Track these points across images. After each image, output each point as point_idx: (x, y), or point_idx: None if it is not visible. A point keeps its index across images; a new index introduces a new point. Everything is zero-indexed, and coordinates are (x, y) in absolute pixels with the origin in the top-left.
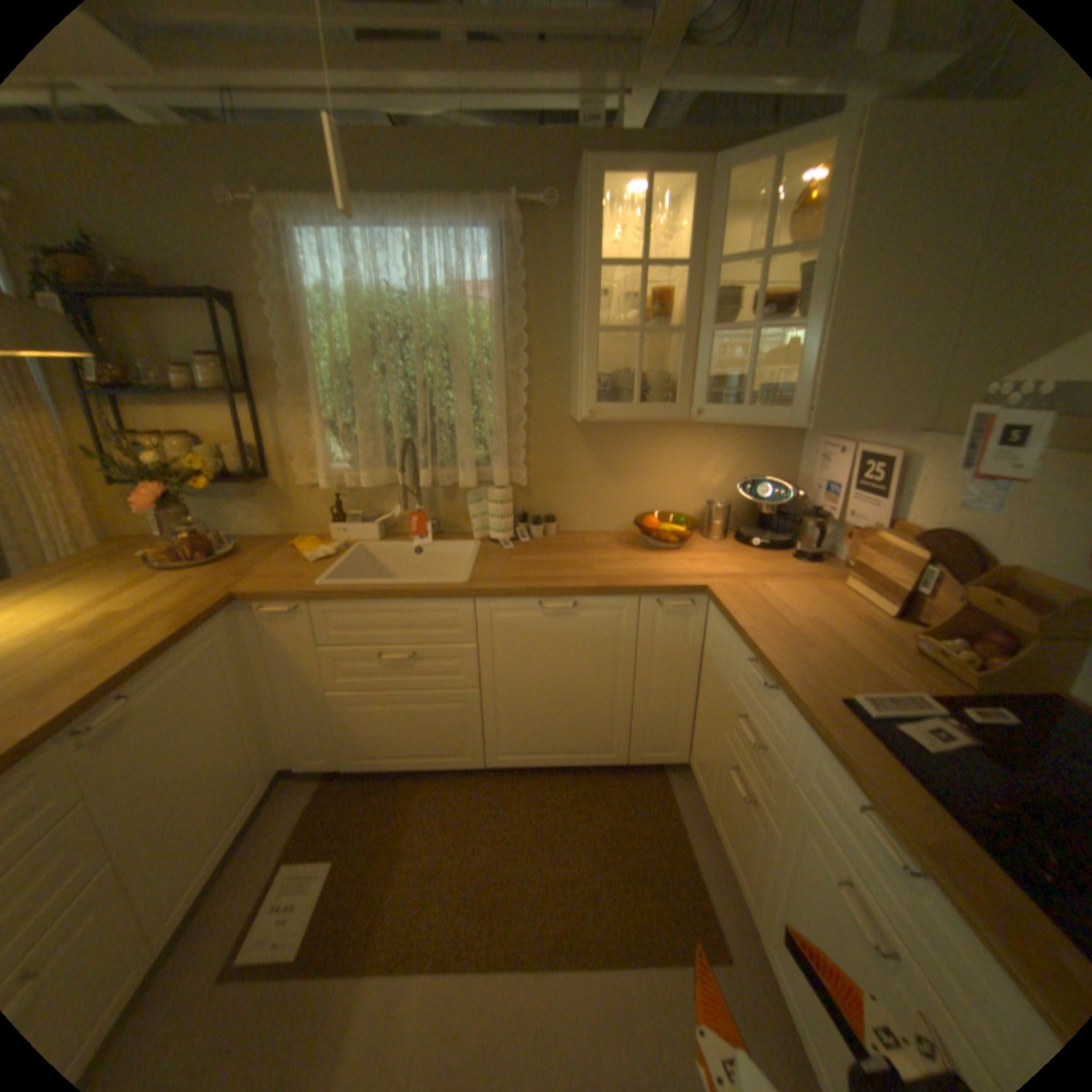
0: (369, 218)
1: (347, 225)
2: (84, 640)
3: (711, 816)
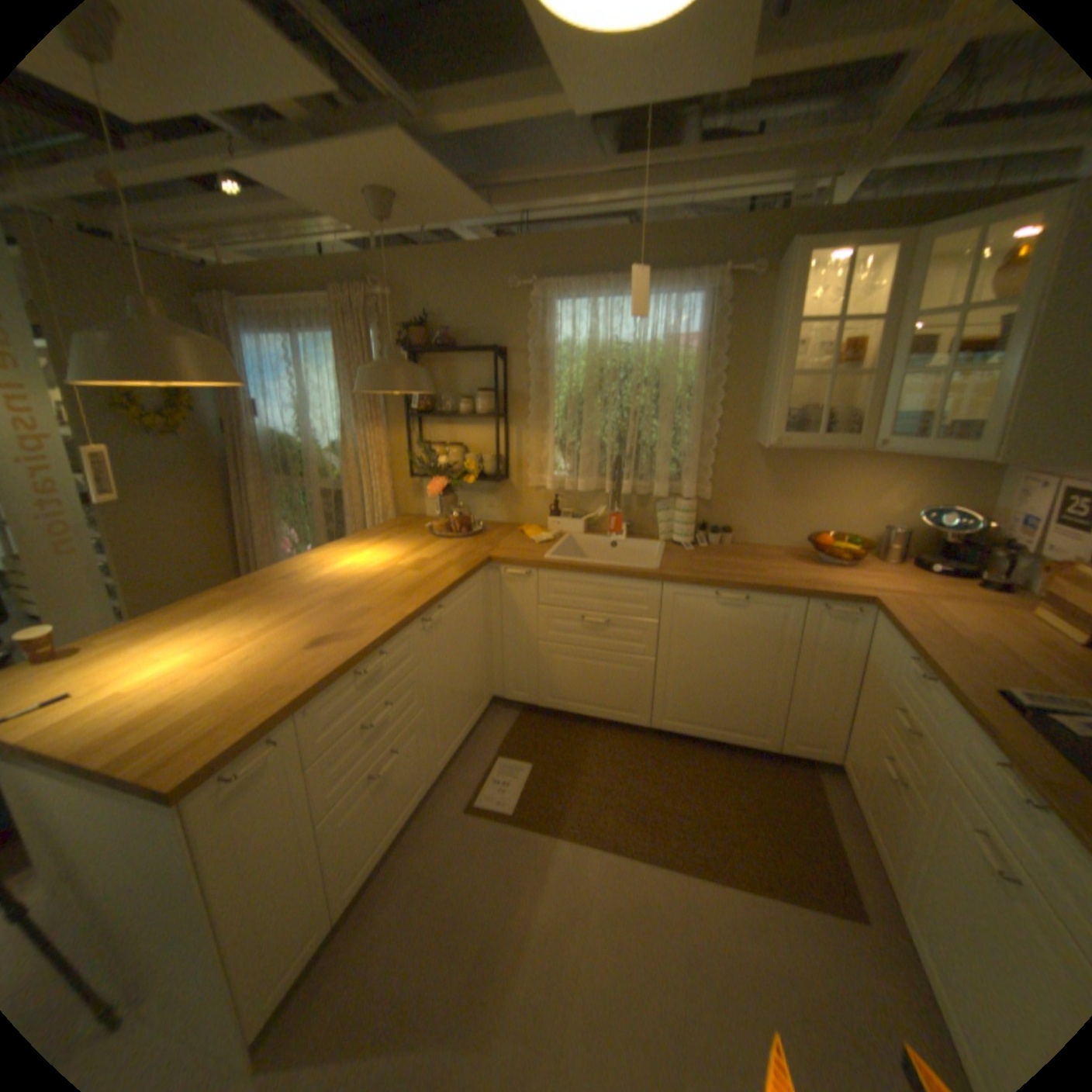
0: (611, 292)
1: (594, 298)
2: (414, 572)
3: (861, 811)
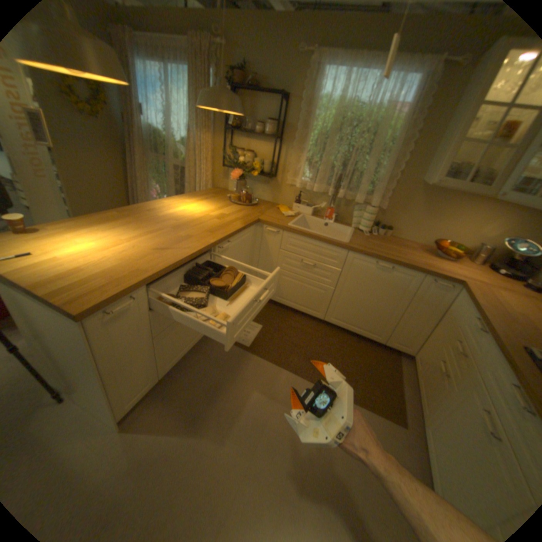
0: (364, 63)
1: (352, 66)
2: (218, 220)
3: (419, 379)
